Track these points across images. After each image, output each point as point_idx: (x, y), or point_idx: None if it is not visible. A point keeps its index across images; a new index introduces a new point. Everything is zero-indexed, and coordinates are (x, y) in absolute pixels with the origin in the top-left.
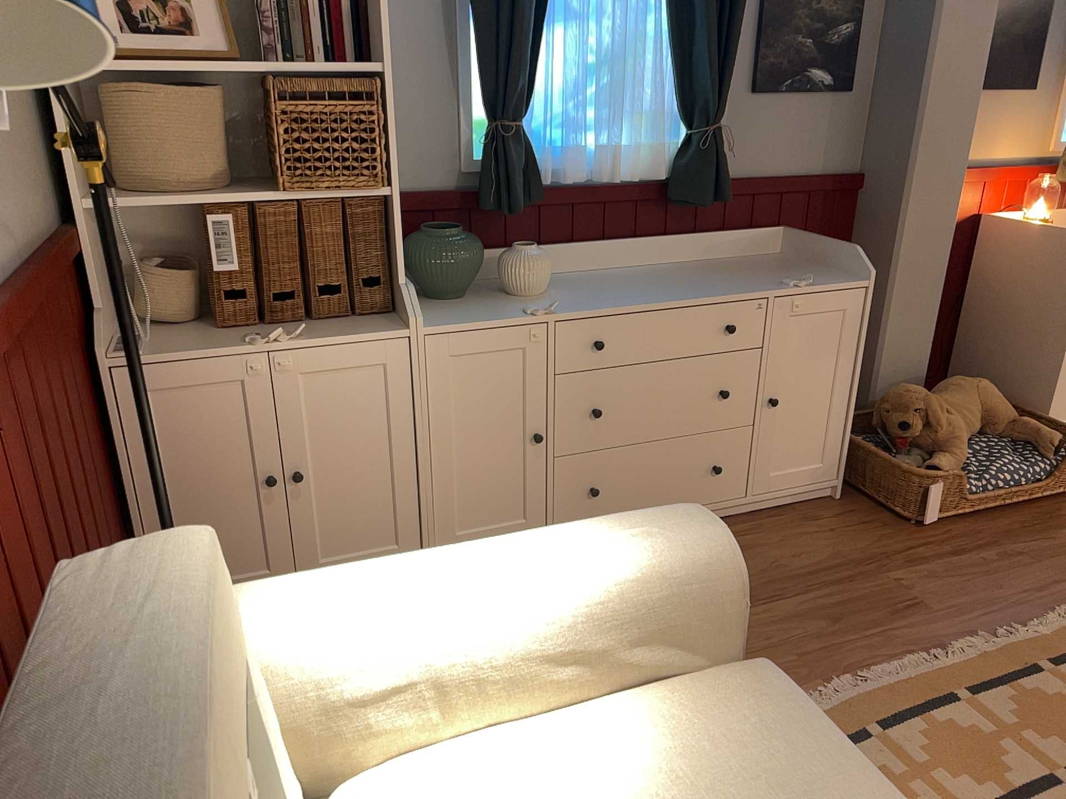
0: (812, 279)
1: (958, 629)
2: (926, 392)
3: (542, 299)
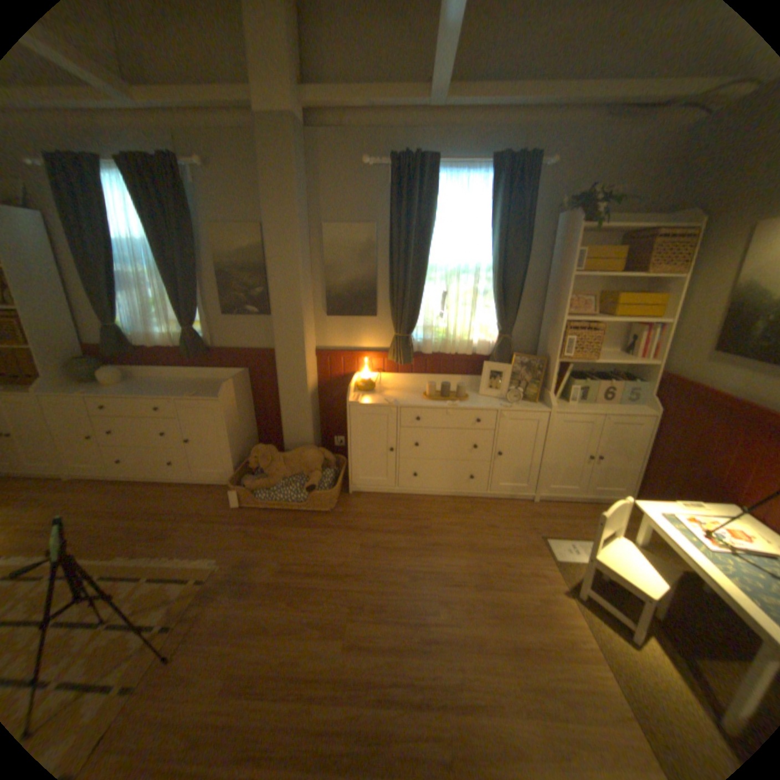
0: (191, 395)
1: (154, 555)
2: (270, 450)
3: (102, 388)
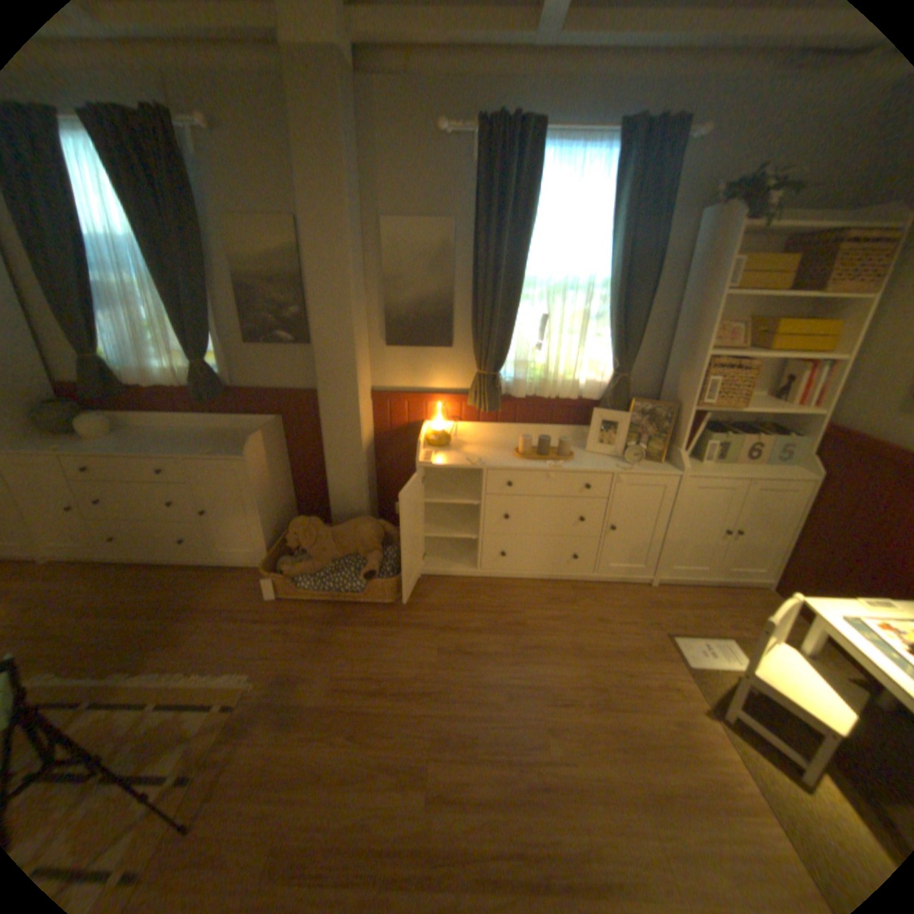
0: (206, 452)
1: (164, 668)
2: (314, 524)
3: (85, 442)
